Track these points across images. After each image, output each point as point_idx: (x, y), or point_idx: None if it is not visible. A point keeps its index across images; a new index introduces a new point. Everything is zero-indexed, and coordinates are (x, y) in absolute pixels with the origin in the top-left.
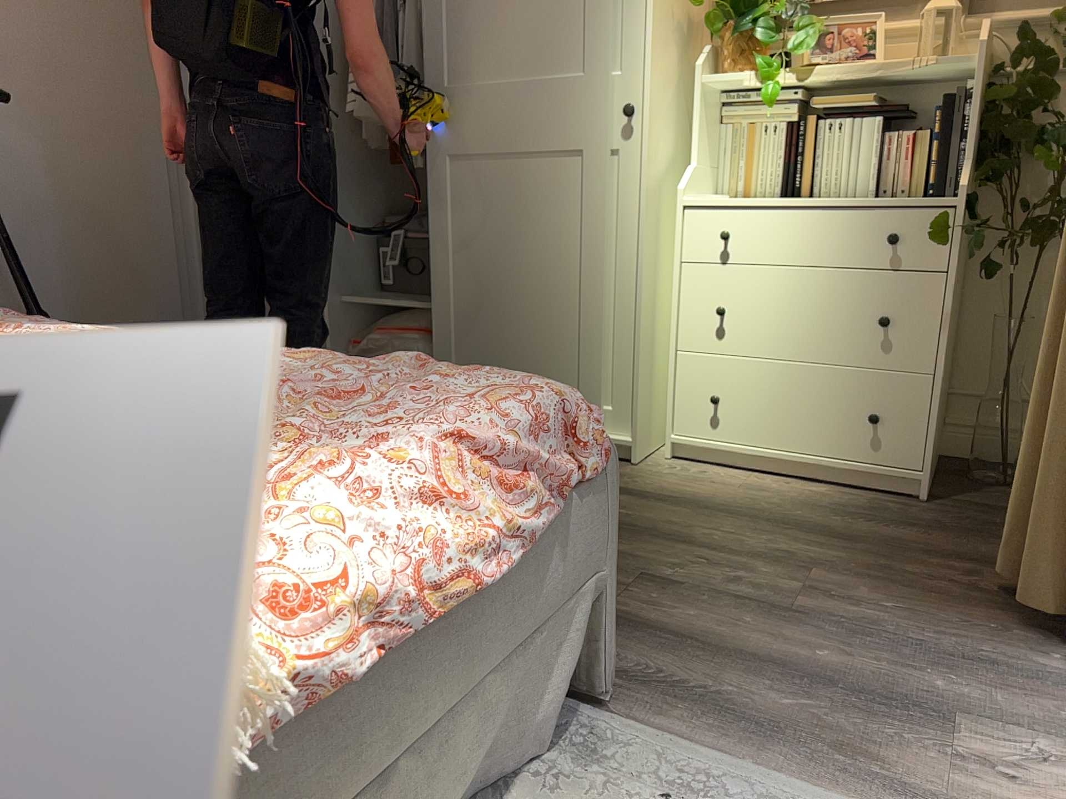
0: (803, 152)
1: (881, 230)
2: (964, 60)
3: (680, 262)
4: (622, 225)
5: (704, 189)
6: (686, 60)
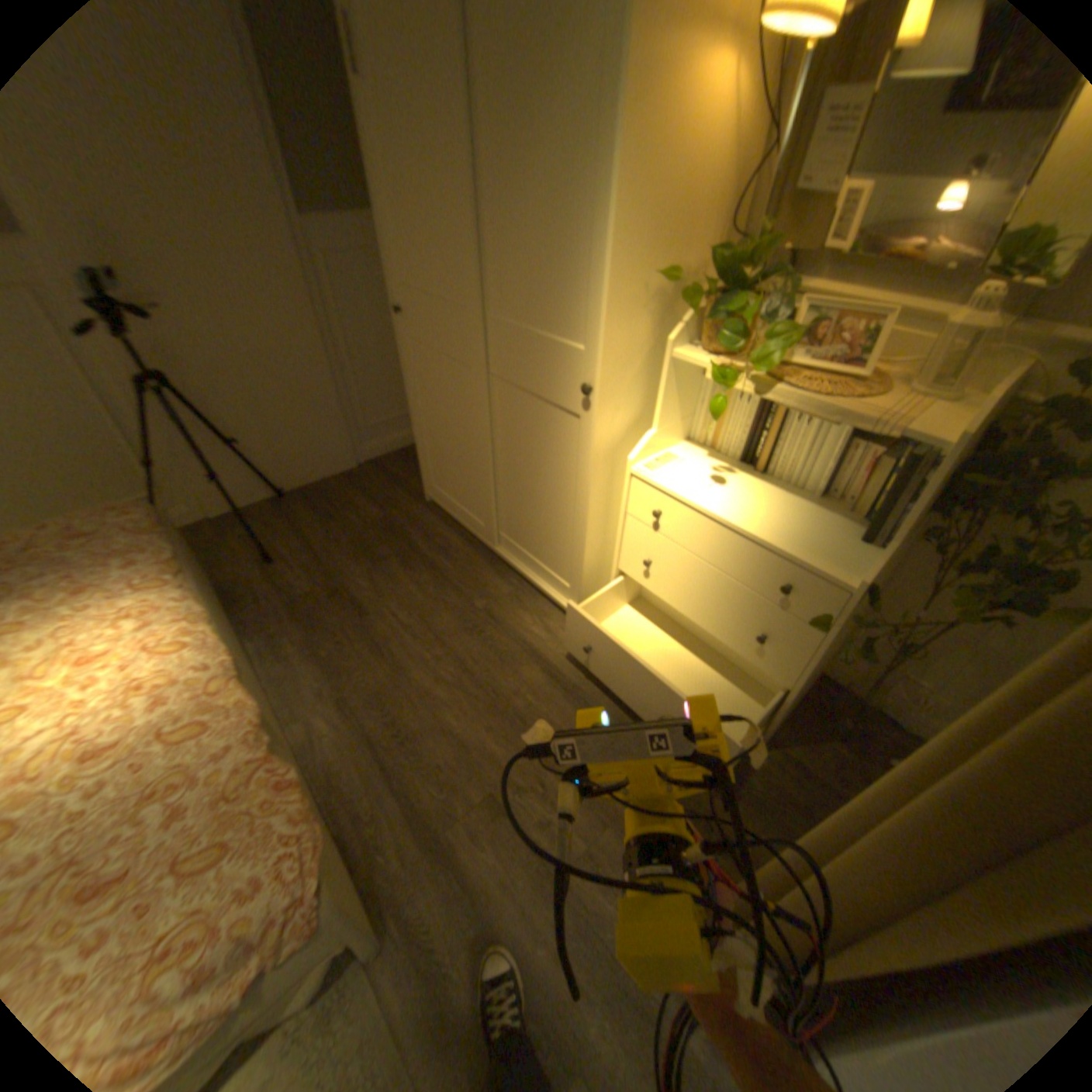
0: (767, 430)
1: (780, 573)
2: (937, 440)
3: (624, 512)
4: (579, 475)
5: (669, 440)
6: (669, 318)
